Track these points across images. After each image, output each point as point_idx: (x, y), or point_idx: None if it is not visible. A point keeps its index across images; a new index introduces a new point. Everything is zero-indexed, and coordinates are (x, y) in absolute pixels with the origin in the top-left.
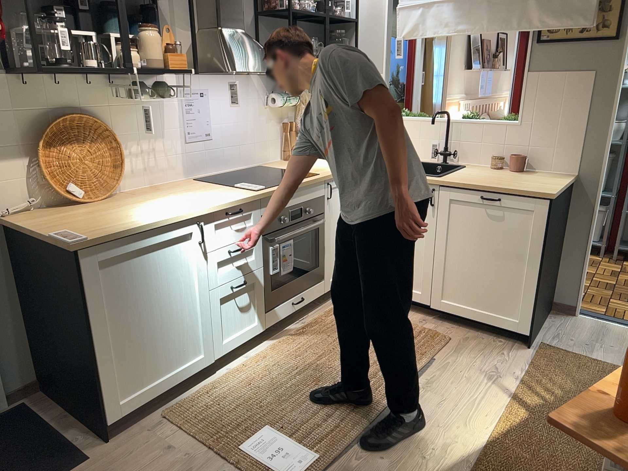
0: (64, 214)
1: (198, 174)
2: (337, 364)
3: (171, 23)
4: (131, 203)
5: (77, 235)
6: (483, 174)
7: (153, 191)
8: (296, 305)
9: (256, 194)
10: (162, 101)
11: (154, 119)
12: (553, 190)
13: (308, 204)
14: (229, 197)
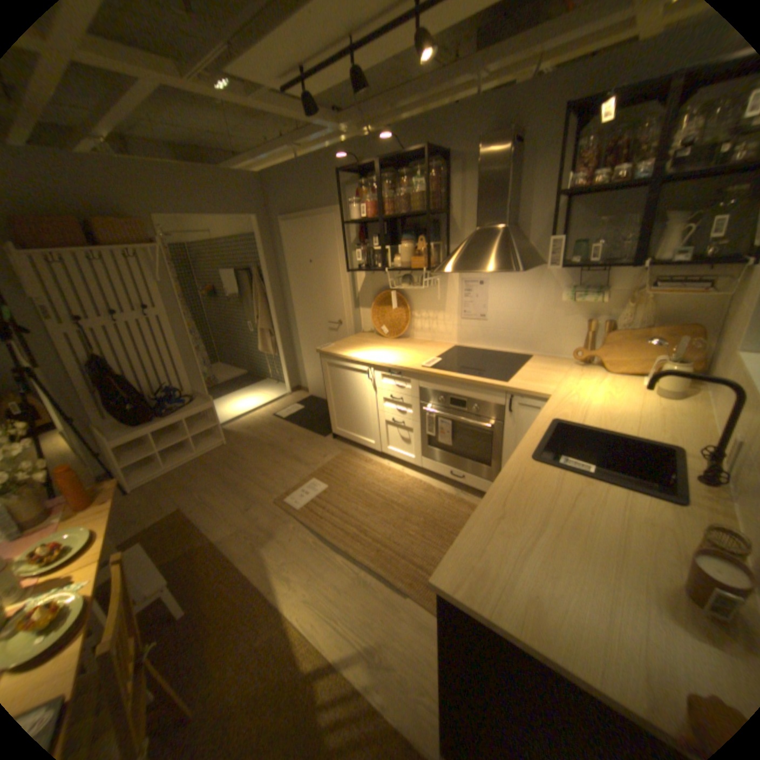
0: (365, 339)
1: (468, 344)
2: (392, 517)
3: (460, 226)
4: (386, 345)
5: (325, 347)
6: (599, 518)
7: (416, 343)
8: (453, 475)
9: (412, 368)
10: (445, 285)
11: (437, 297)
12: (462, 593)
13: (487, 404)
14: (400, 362)
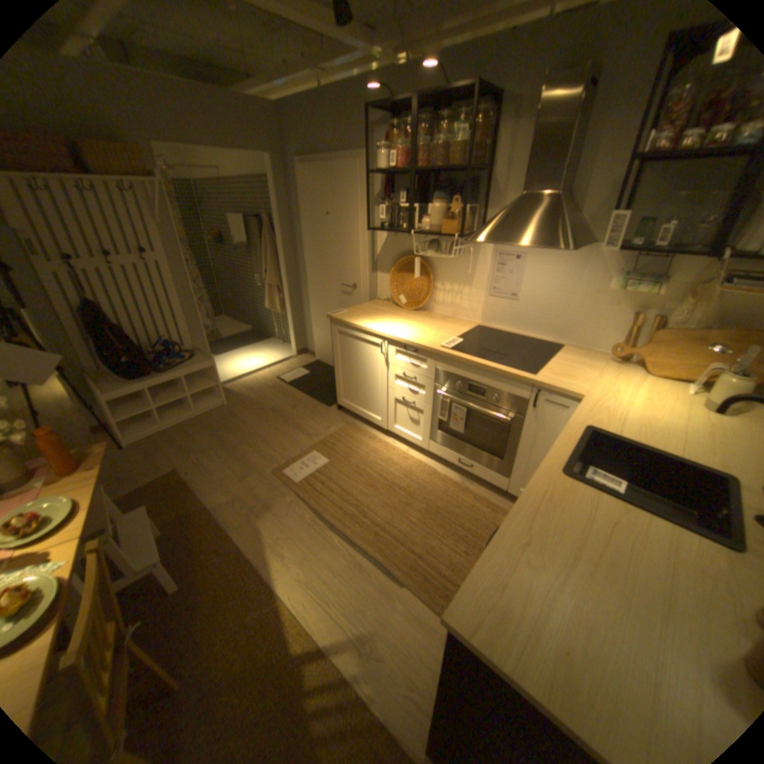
0: (380, 308)
1: (493, 324)
2: (393, 500)
3: (502, 188)
4: (403, 317)
5: (337, 314)
6: (640, 556)
7: (435, 318)
8: (461, 463)
9: (430, 348)
10: (476, 256)
11: (465, 269)
12: (481, 637)
13: (509, 395)
14: (418, 339)
